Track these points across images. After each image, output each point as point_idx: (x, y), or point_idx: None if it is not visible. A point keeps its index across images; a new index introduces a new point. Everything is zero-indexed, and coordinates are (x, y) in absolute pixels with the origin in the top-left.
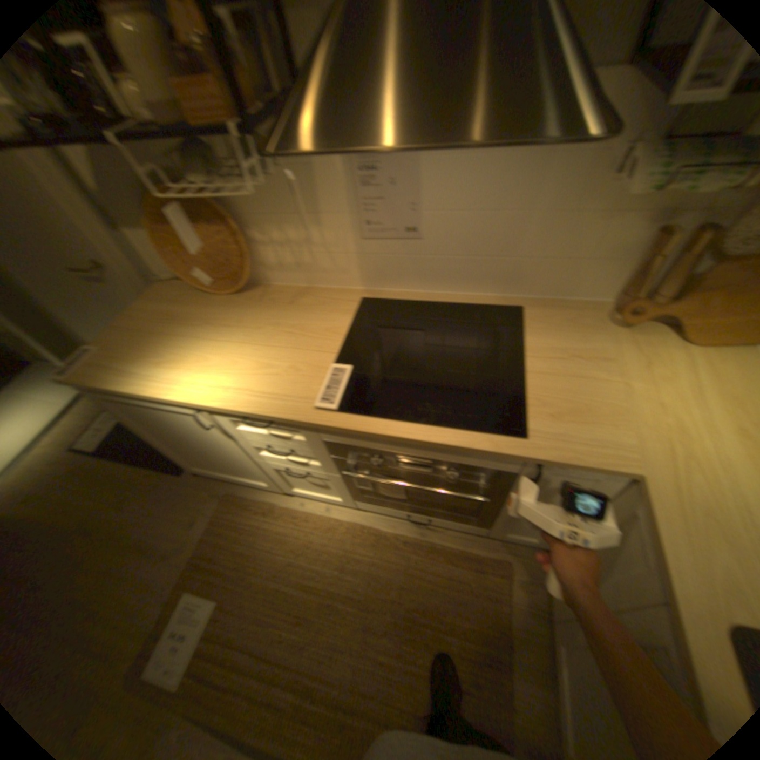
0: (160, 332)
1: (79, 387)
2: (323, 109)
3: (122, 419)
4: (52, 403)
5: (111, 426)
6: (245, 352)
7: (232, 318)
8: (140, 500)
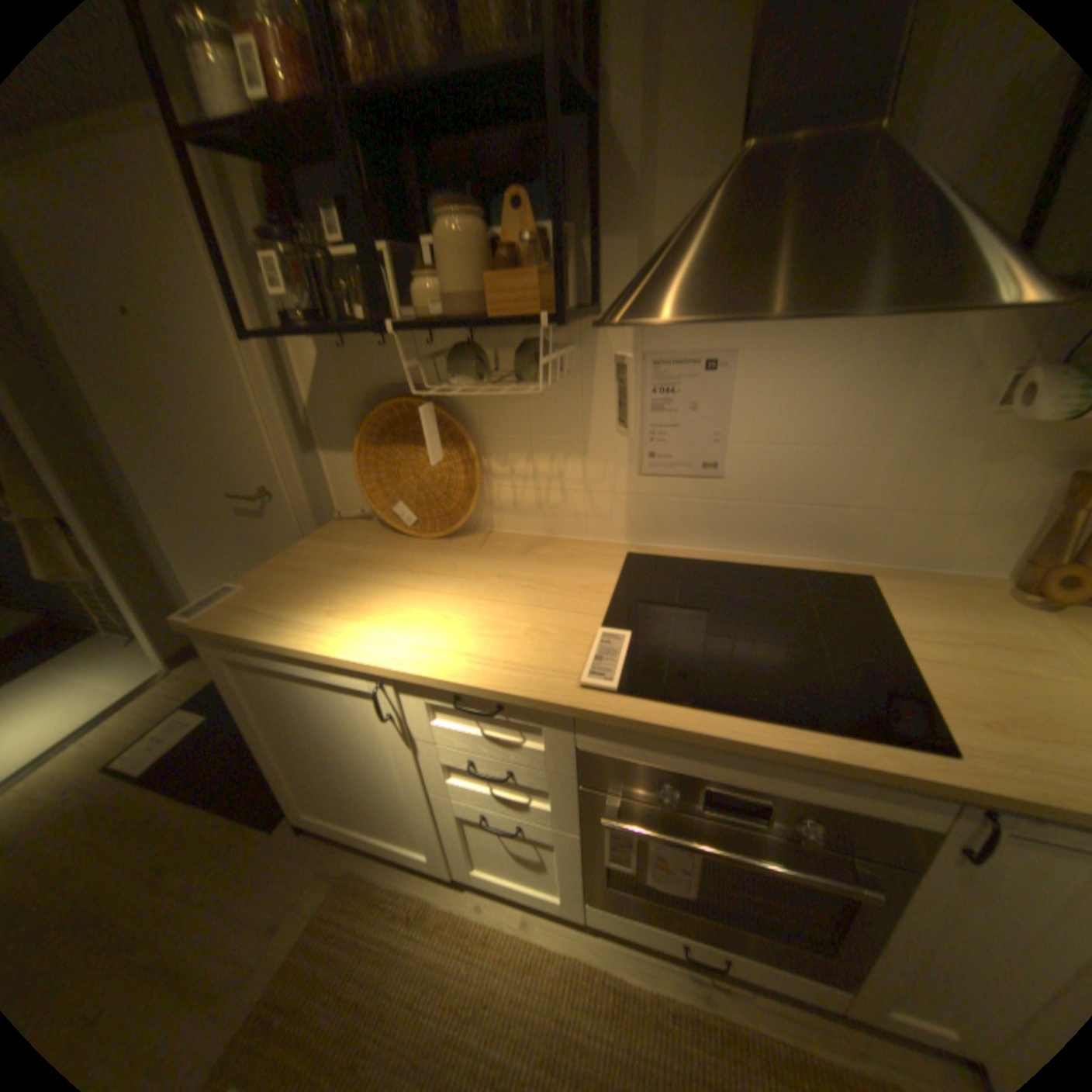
0: (345, 573)
1: (208, 641)
2: (698, 282)
3: (241, 704)
4: (112, 691)
5: (189, 734)
6: (469, 605)
7: (448, 564)
8: (201, 867)
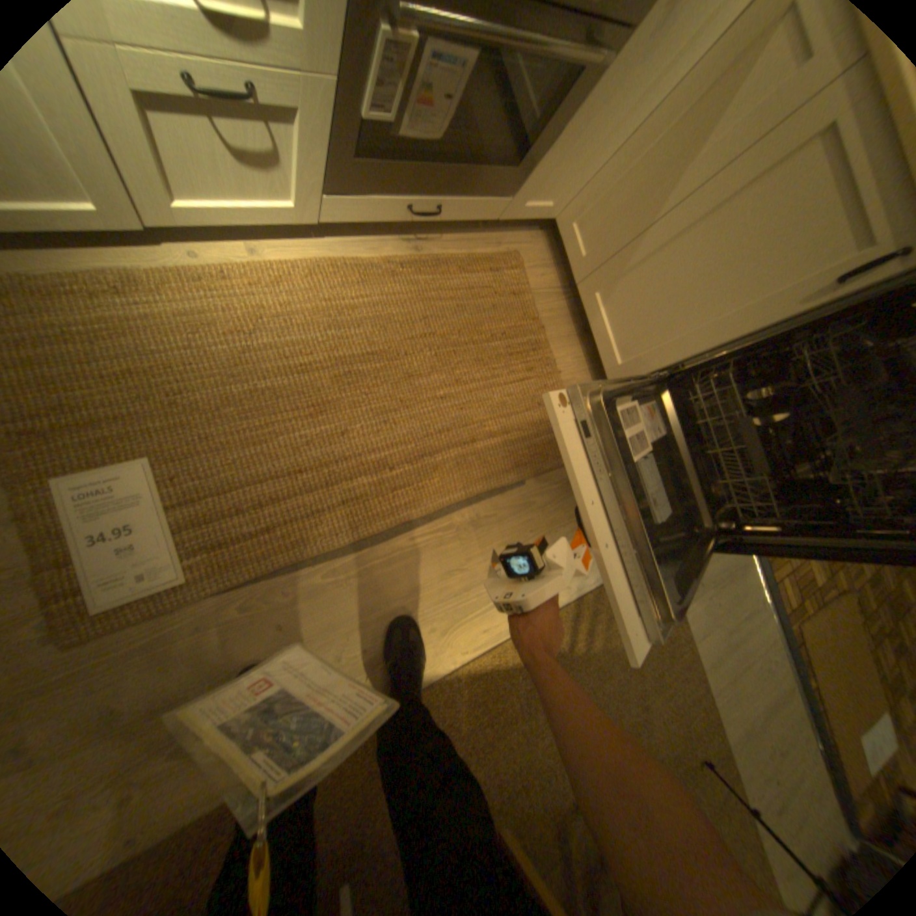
0: None
1: None
2: None
3: None
4: None
5: None
6: None
7: None
8: None
